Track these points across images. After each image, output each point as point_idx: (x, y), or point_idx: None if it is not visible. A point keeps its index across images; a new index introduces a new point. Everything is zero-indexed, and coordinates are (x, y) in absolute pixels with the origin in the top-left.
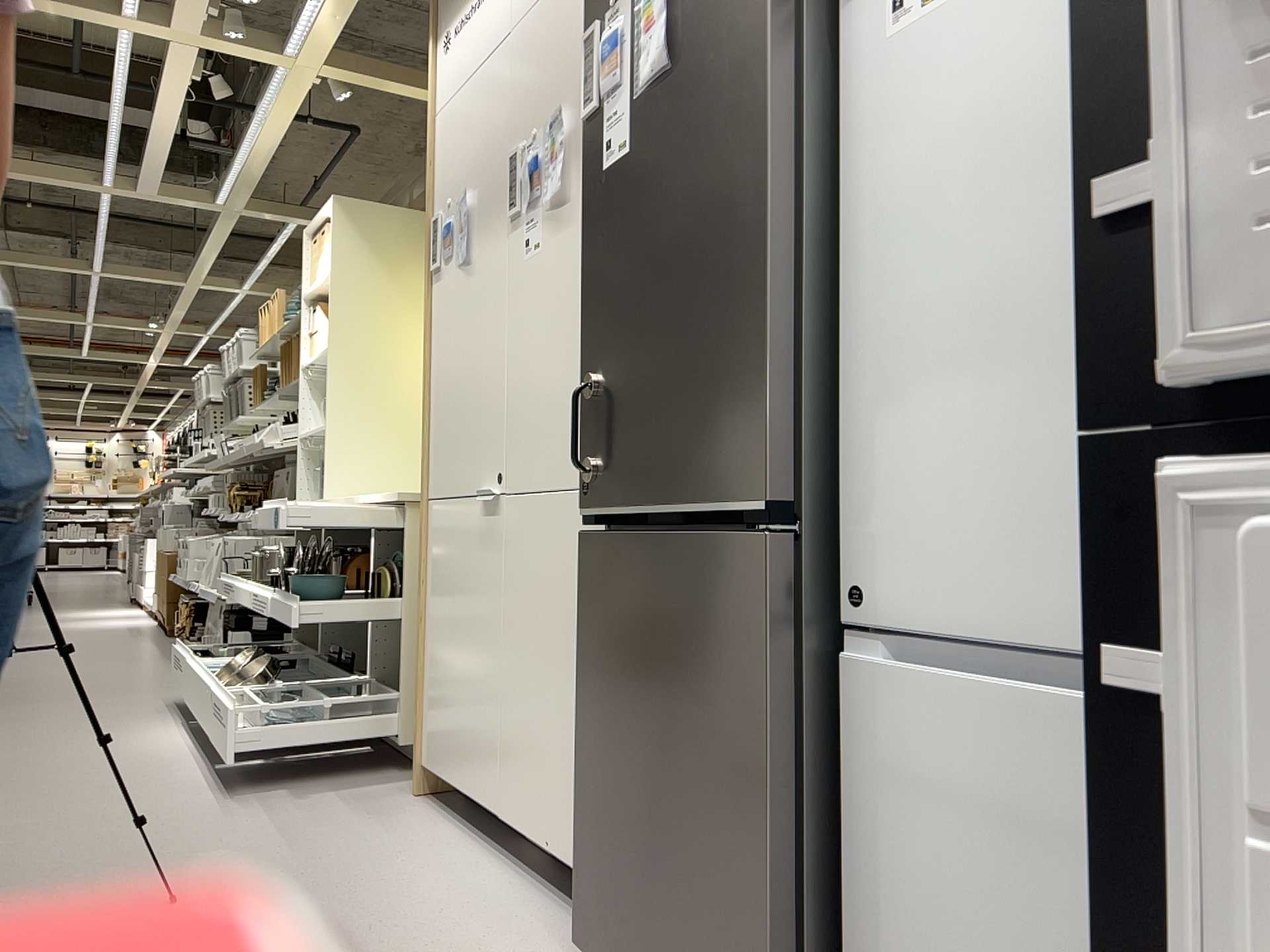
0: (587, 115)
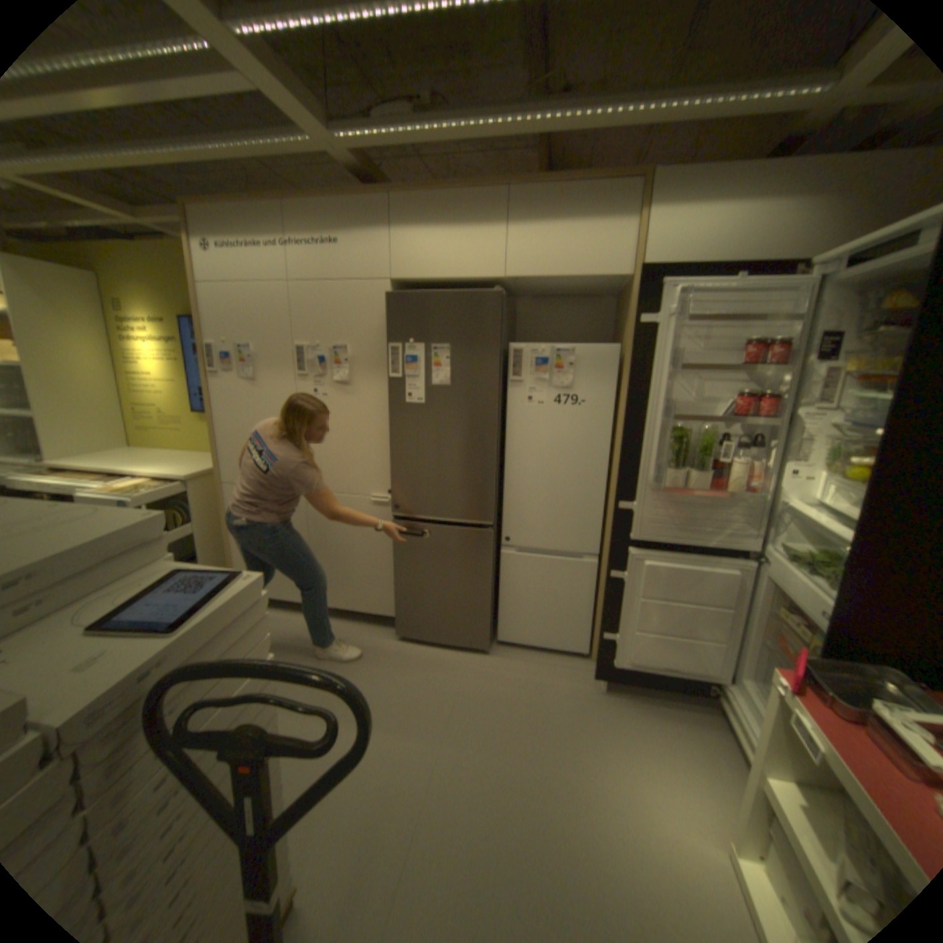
0: (393, 377)
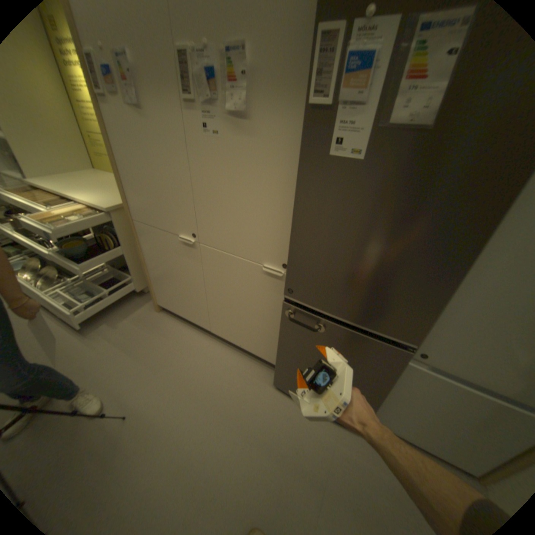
0: (315, 101)
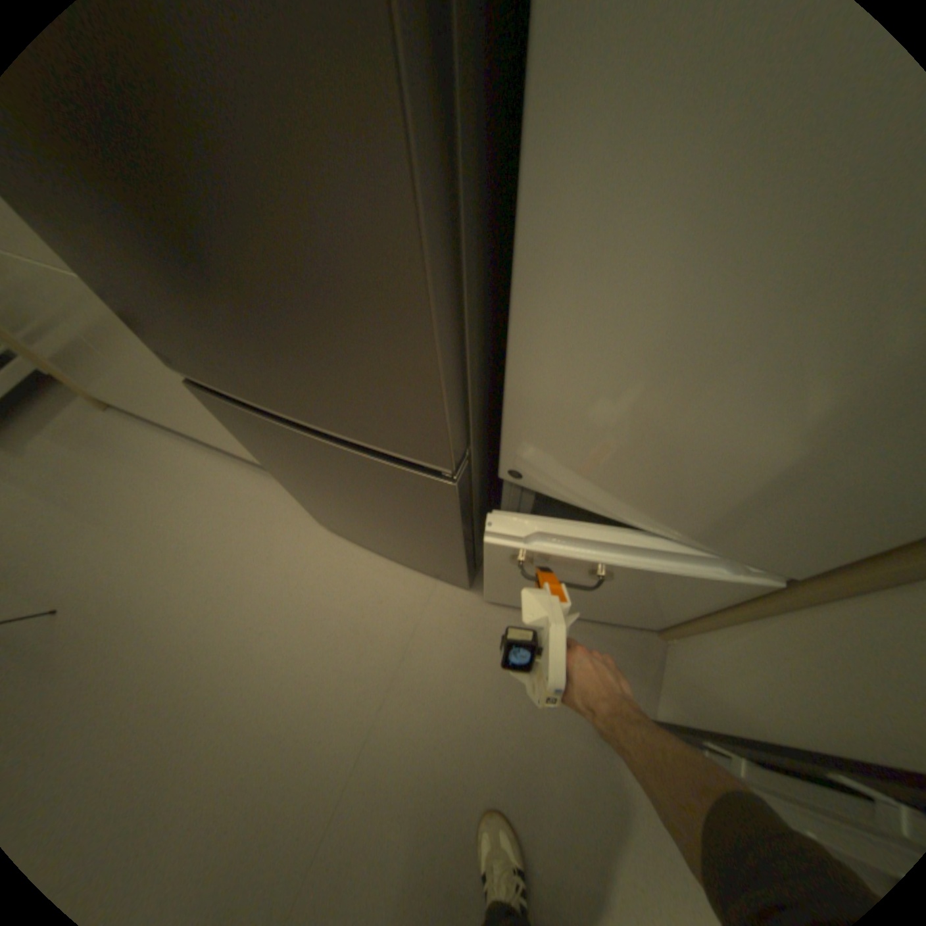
0: None
